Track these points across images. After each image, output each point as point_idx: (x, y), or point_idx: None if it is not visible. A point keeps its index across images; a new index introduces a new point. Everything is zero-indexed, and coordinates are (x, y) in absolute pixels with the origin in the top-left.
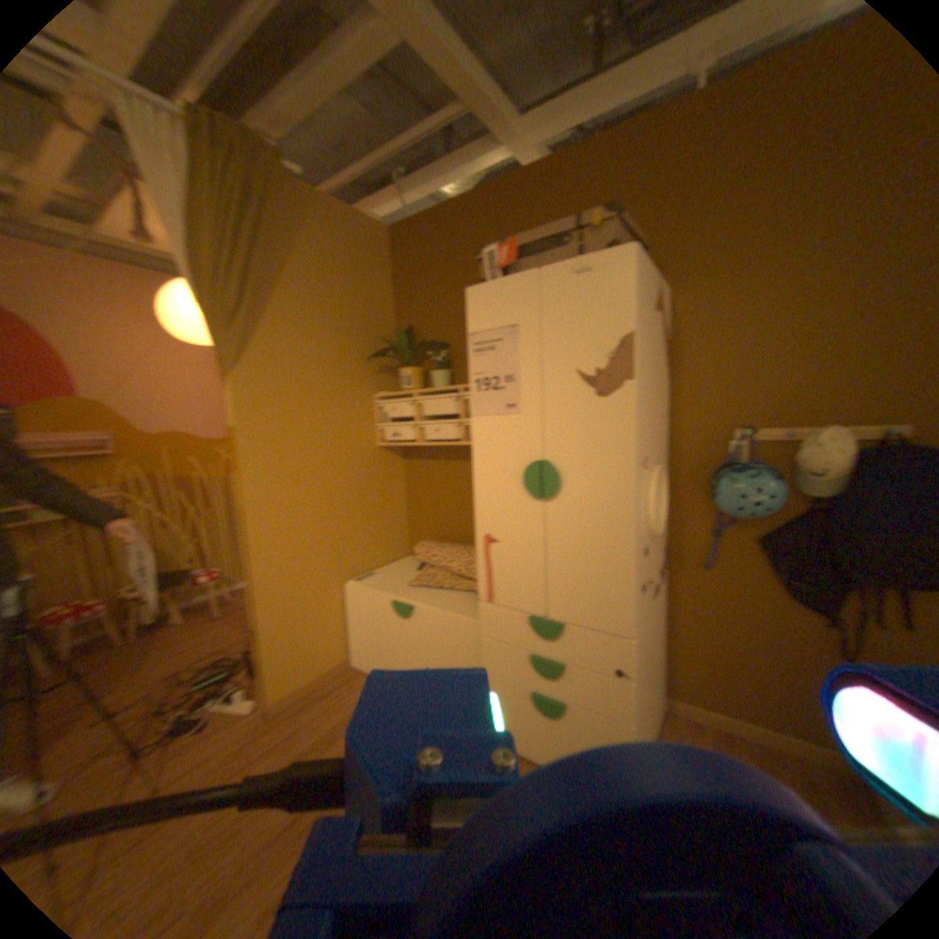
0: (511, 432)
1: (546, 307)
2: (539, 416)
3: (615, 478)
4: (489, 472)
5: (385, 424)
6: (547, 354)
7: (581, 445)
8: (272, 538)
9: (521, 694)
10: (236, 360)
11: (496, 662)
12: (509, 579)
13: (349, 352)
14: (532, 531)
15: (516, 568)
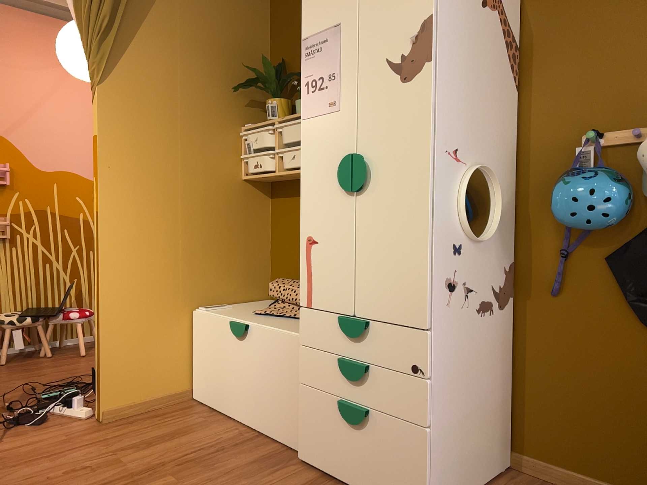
0: (333, 128)
1: (365, 3)
2: (356, 109)
3: (416, 160)
4: (313, 171)
5: (250, 155)
6: (364, 48)
7: (389, 133)
8: (124, 246)
9: (331, 403)
10: (108, 76)
11: (312, 370)
12: (326, 280)
13: (219, 82)
14: (347, 225)
15: (332, 267)
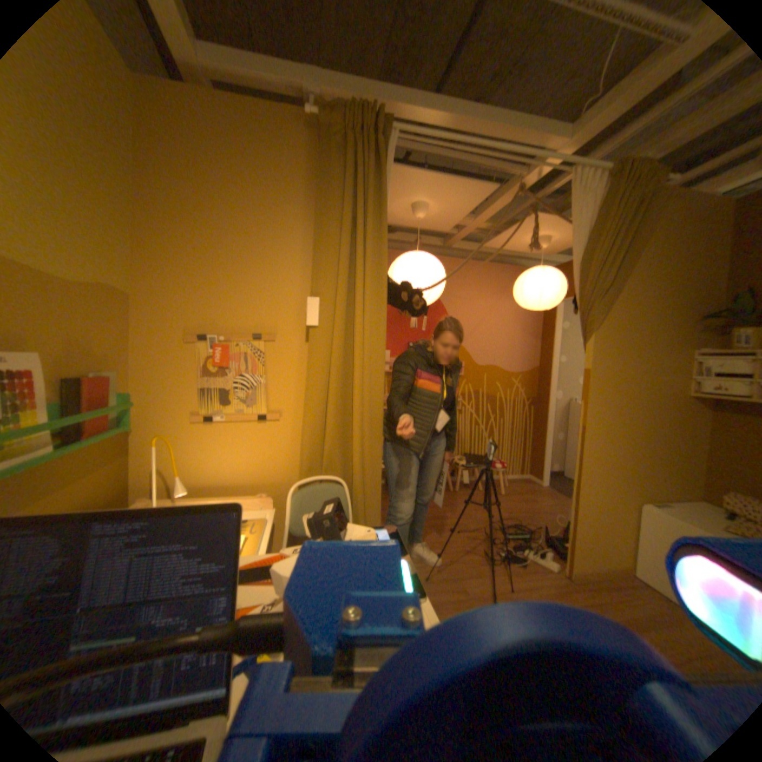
0: None
1: None
2: None
3: None
4: None
5: (708, 377)
6: None
7: None
8: (600, 452)
9: None
10: (601, 322)
11: None
12: None
13: (680, 313)
14: None
15: None
